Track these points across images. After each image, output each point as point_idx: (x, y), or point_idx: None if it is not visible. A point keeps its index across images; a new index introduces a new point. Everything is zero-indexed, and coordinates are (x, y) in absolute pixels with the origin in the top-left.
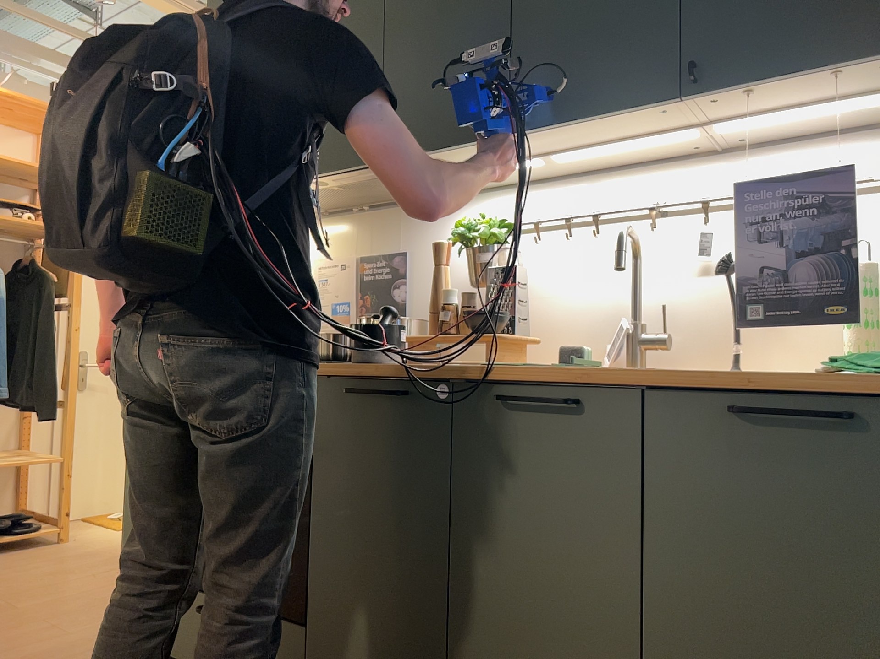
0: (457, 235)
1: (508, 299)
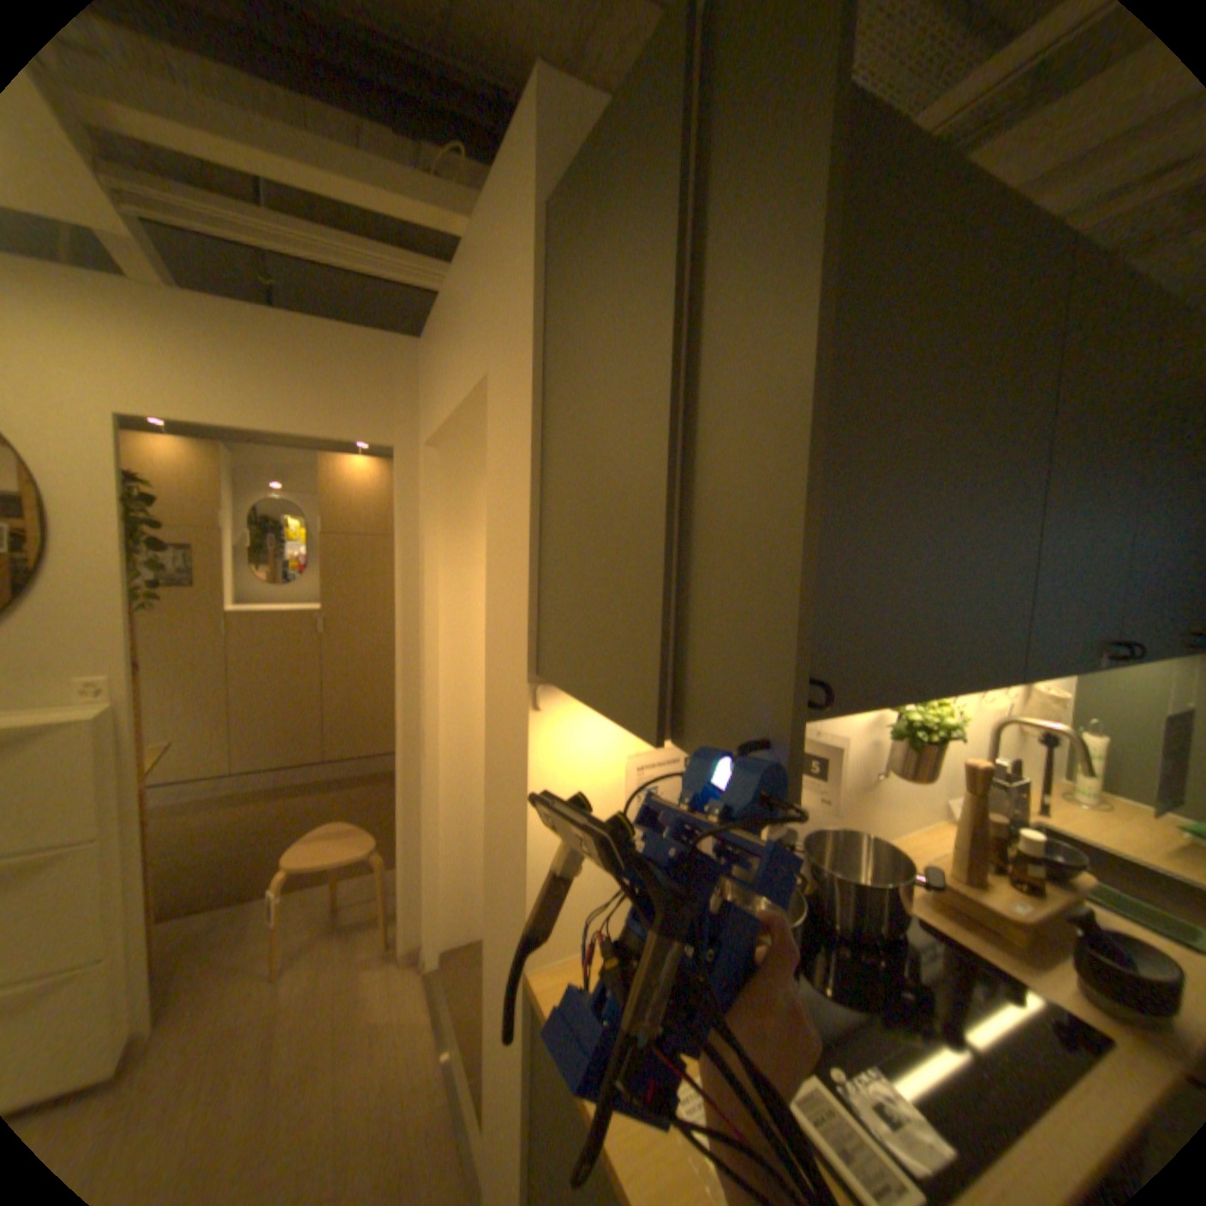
0: (937, 734)
1: (1024, 818)
